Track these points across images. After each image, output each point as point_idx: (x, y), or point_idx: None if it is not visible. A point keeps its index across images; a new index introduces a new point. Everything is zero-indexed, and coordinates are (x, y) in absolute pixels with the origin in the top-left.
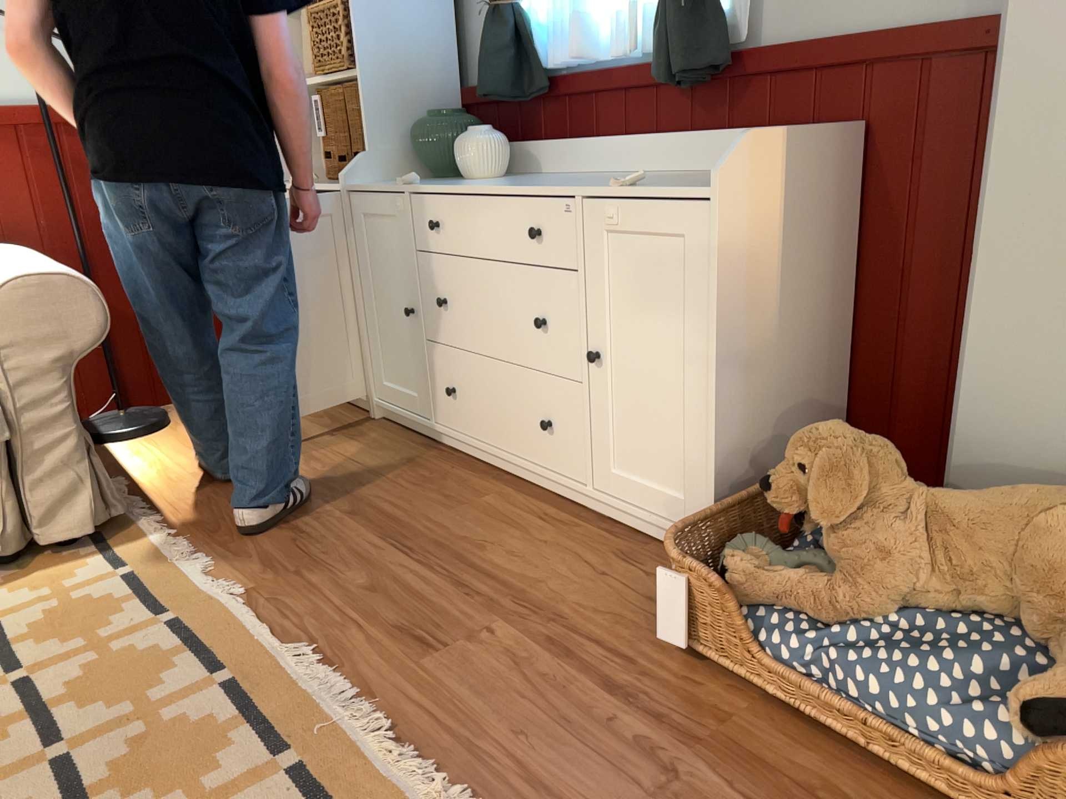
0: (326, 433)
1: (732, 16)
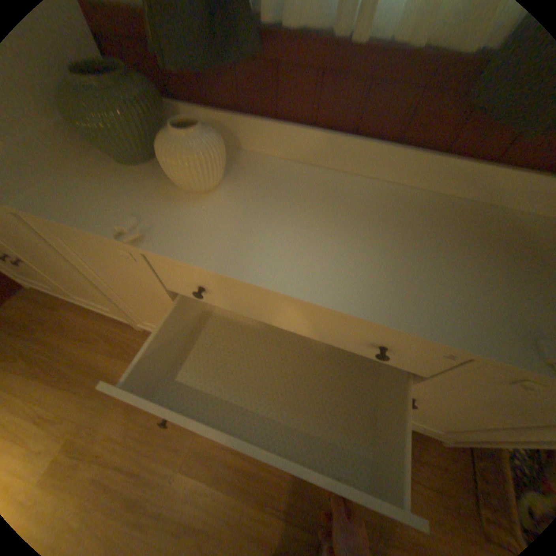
0: (116, 364)
1: None
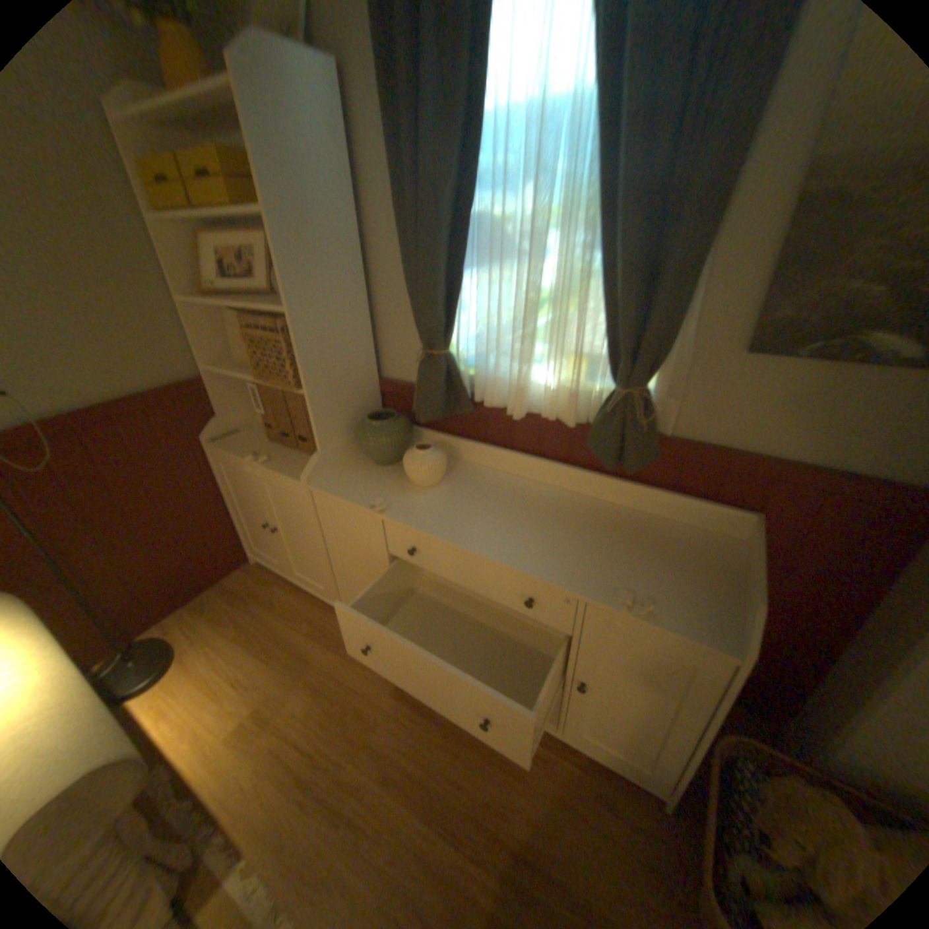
0: (313, 647)
1: (658, 410)
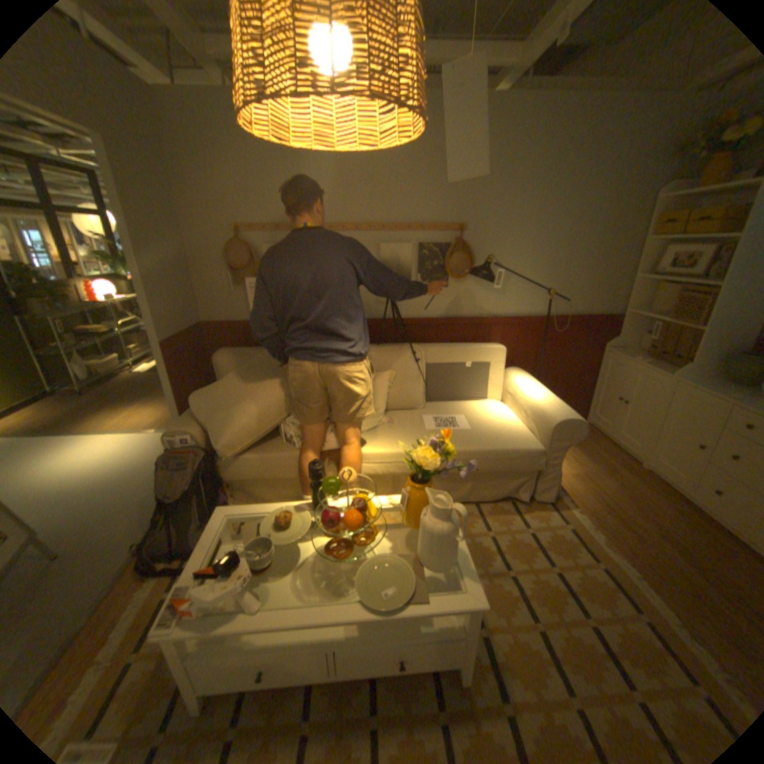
0: (623, 470)
1: None
